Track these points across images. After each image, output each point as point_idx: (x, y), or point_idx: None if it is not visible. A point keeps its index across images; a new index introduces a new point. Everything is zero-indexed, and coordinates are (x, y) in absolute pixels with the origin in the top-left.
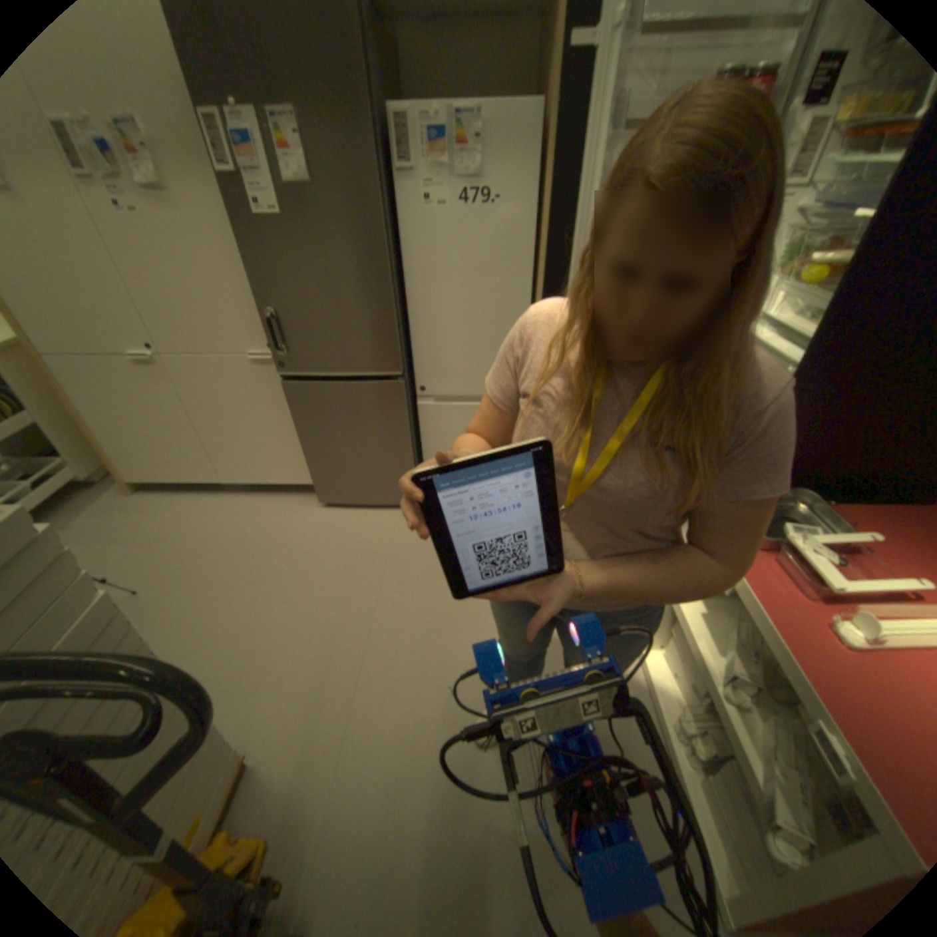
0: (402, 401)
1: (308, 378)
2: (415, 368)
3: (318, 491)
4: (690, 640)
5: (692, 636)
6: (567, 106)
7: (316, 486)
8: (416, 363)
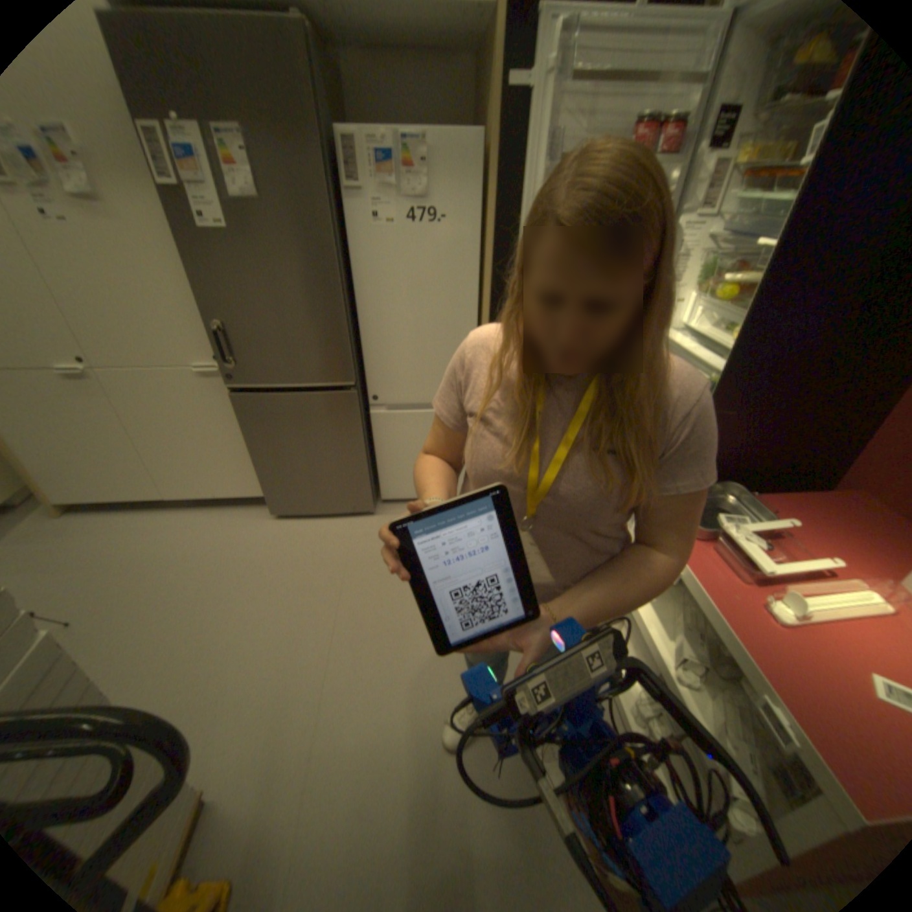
0: (354, 411)
1: (257, 390)
2: (367, 378)
3: (269, 504)
4: (641, 628)
5: (643, 624)
6: (506, 137)
7: (267, 499)
8: (368, 373)
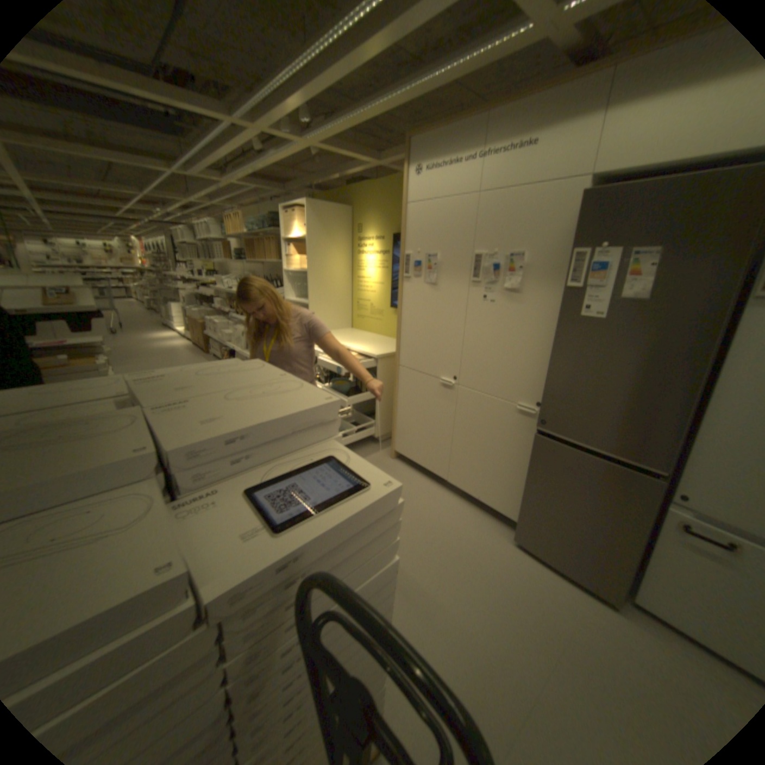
0: (655, 500)
1: (560, 440)
2: (684, 474)
3: (518, 531)
4: None
5: None
6: None
7: (519, 526)
8: (690, 470)
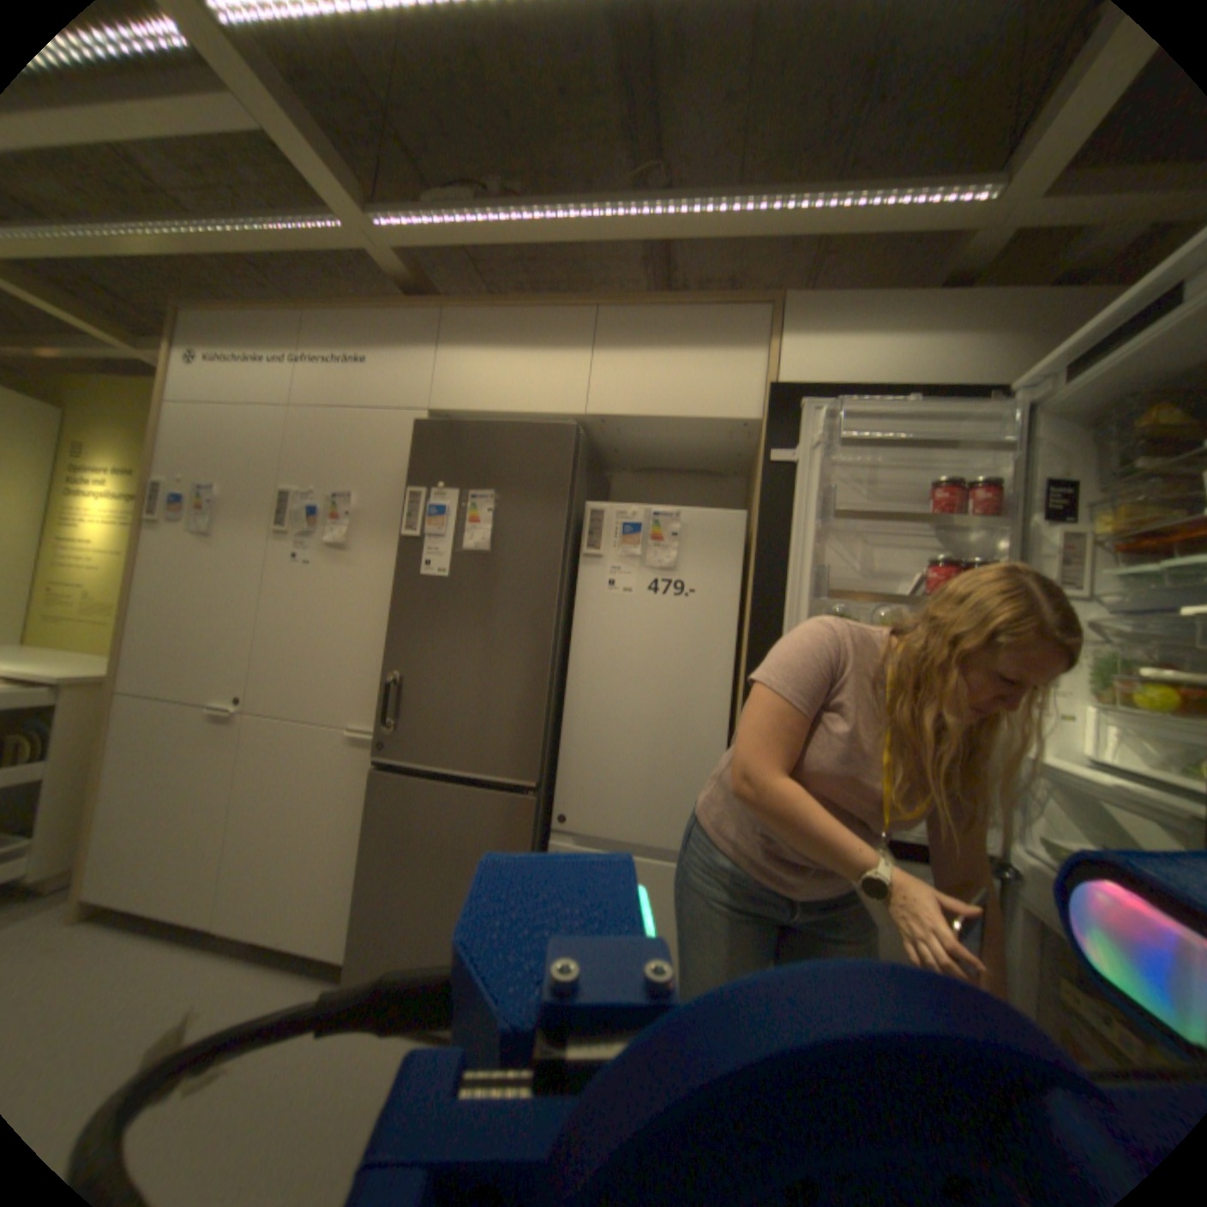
0: (526, 829)
1: (408, 773)
2: (559, 786)
3: (348, 980)
4: None
5: None
6: (770, 513)
7: (349, 968)
8: (561, 776)
